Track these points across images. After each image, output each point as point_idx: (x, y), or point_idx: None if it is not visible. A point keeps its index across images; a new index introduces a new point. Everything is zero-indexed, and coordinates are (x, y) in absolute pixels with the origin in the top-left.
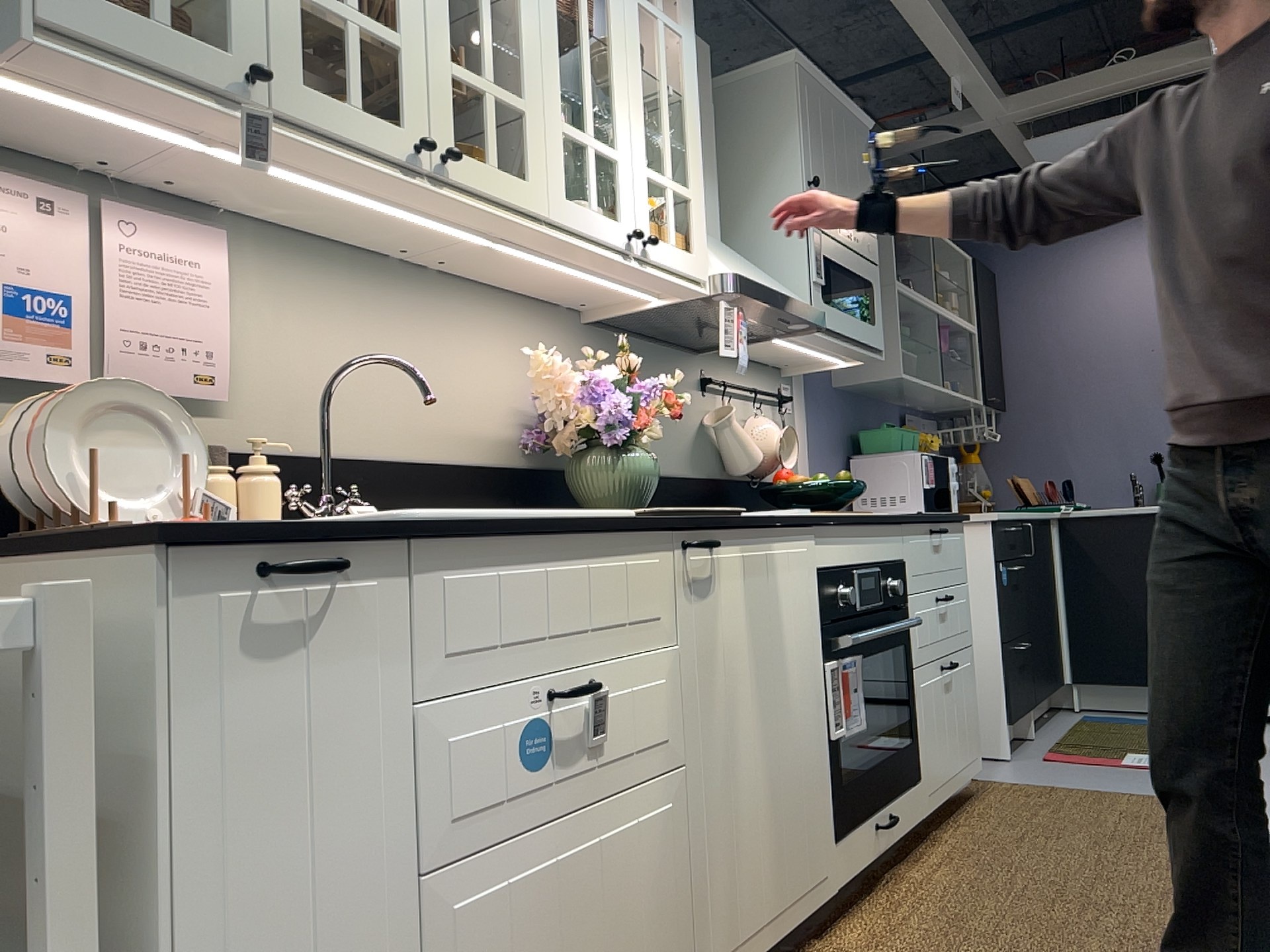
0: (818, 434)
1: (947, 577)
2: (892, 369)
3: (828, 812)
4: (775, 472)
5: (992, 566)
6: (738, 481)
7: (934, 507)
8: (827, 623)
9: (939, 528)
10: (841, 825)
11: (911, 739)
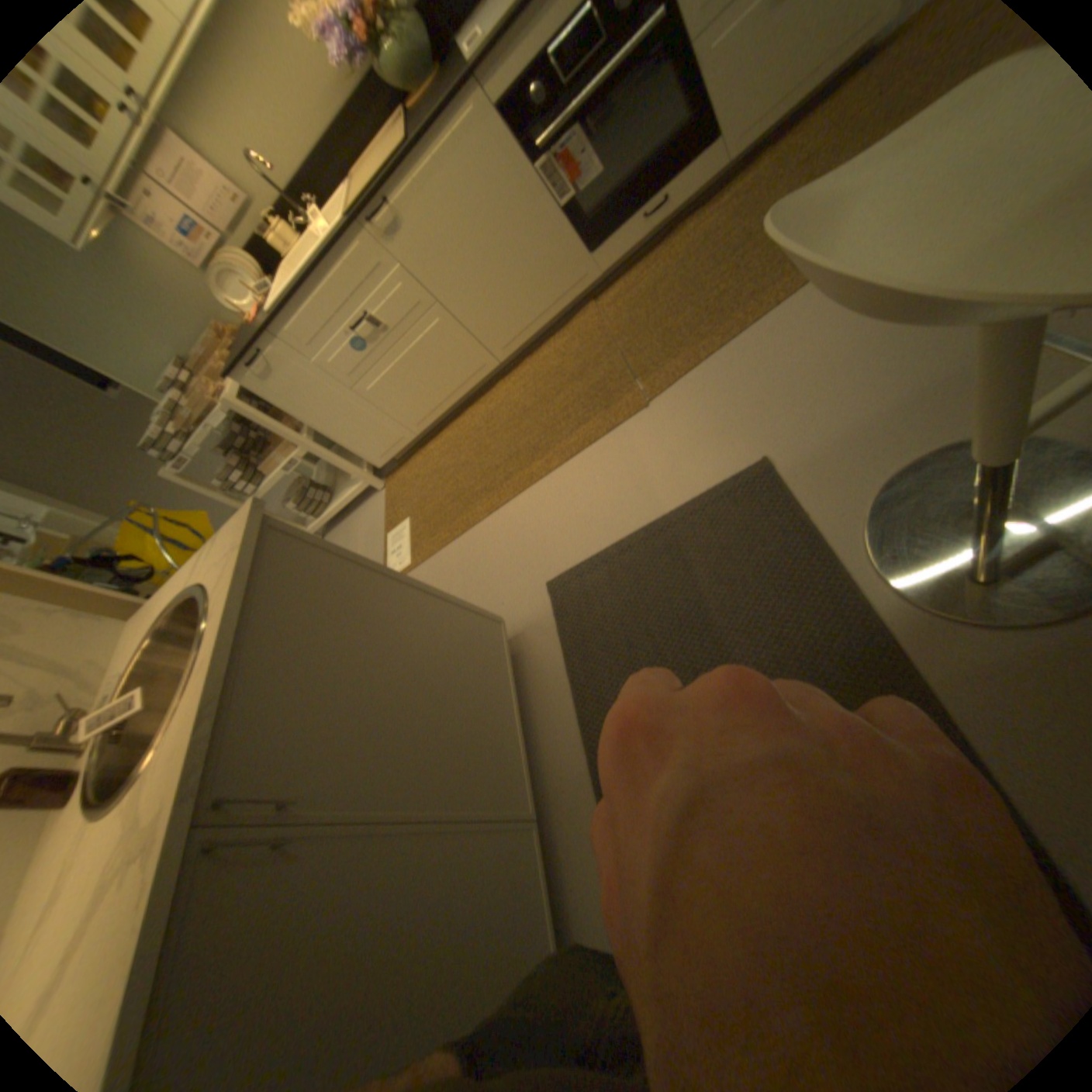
0: None
1: None
2: None
3: (575, 244)
4: None
5: None
6: None
7: None
8: (526, 131)
9: None
10: (595, 240)
11: (697, 112)
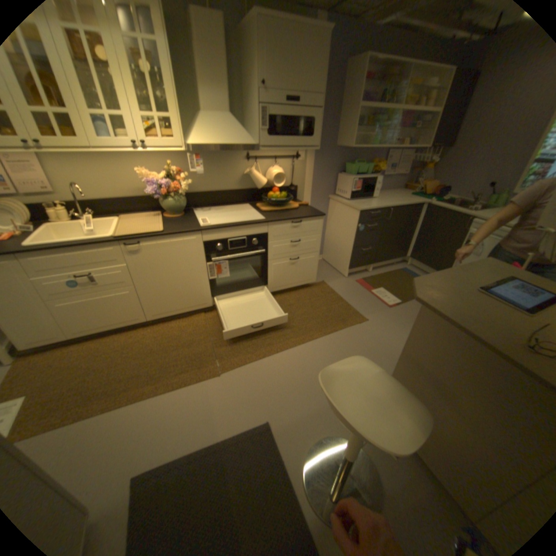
0: (318, 166)
1: (300, 235)
2: (357, 141)
3: (207, 293)
4: (276, 186)
5: (356, 224)
6: (262, 189)
7: (357, 197)
8: (209, 254)
9: (298, 221)
10: (215, 295)
11: (262, 277)
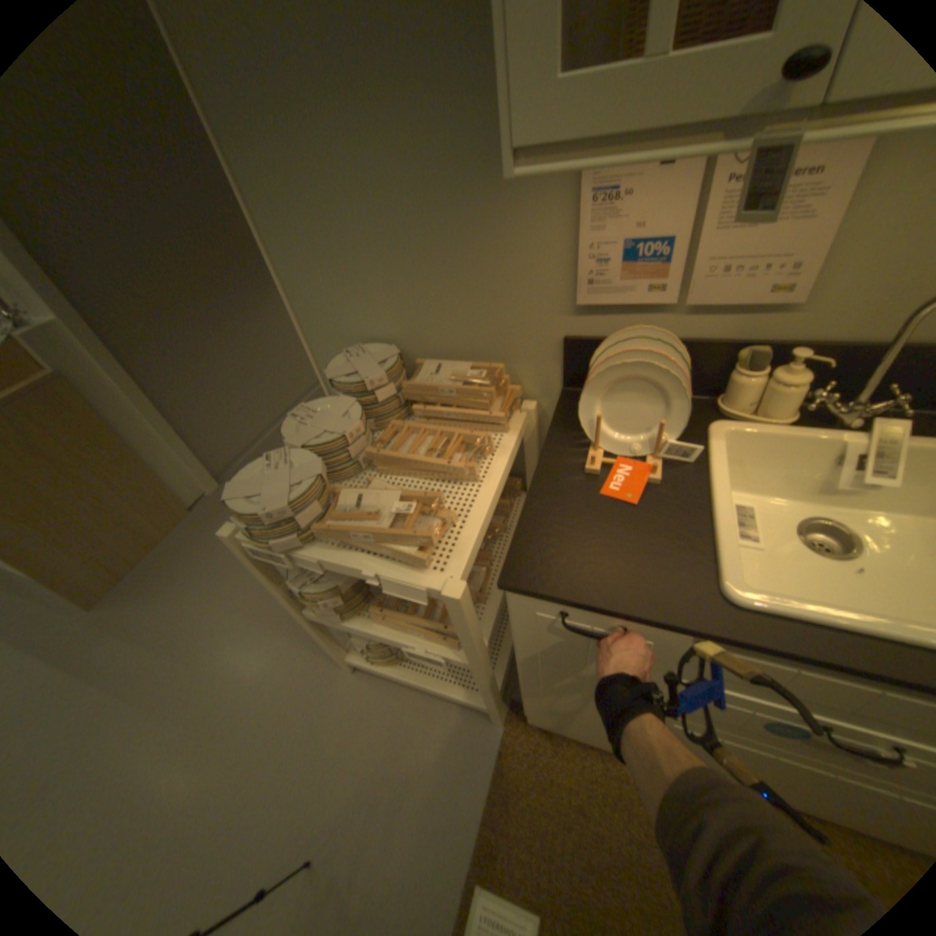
0: None
1: None
2: None
3: None
4: None
5: None
6: None
7: None
8: None
9: None
10: None
11: None
